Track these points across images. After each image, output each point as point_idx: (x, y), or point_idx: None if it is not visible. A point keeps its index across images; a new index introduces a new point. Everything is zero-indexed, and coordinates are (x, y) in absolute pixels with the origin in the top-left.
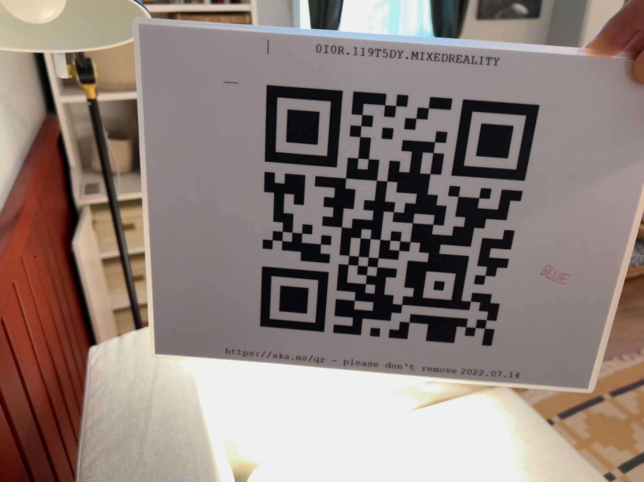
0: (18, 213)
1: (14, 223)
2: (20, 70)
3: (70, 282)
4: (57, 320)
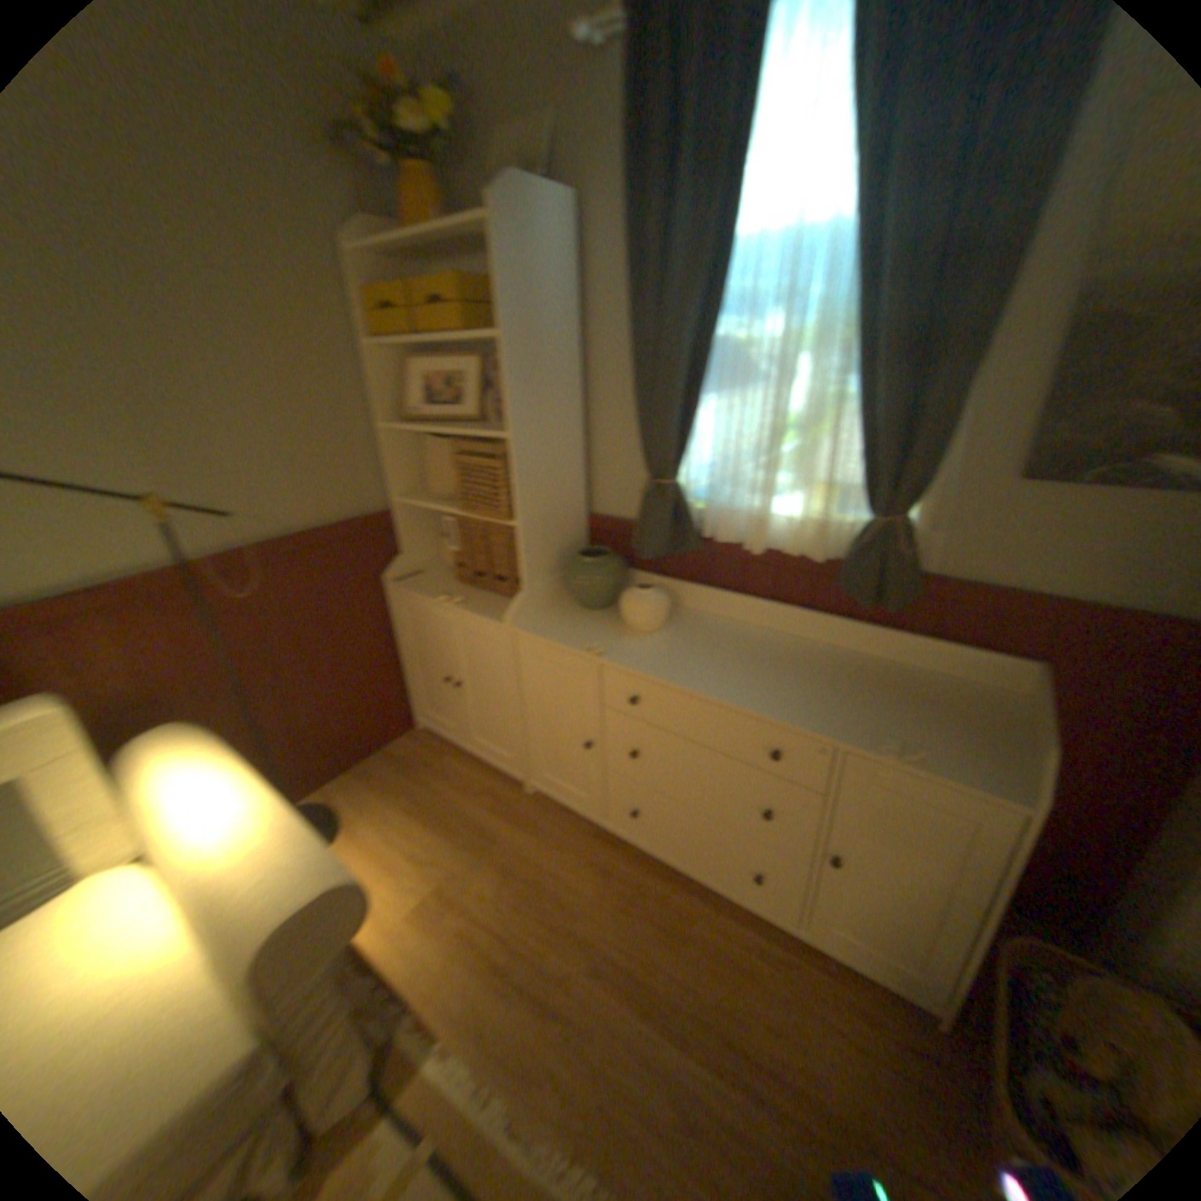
0: (126, 588)
1: (103, 594)
2: (314, 476)
3: (317, 644)
4: (228, 667)
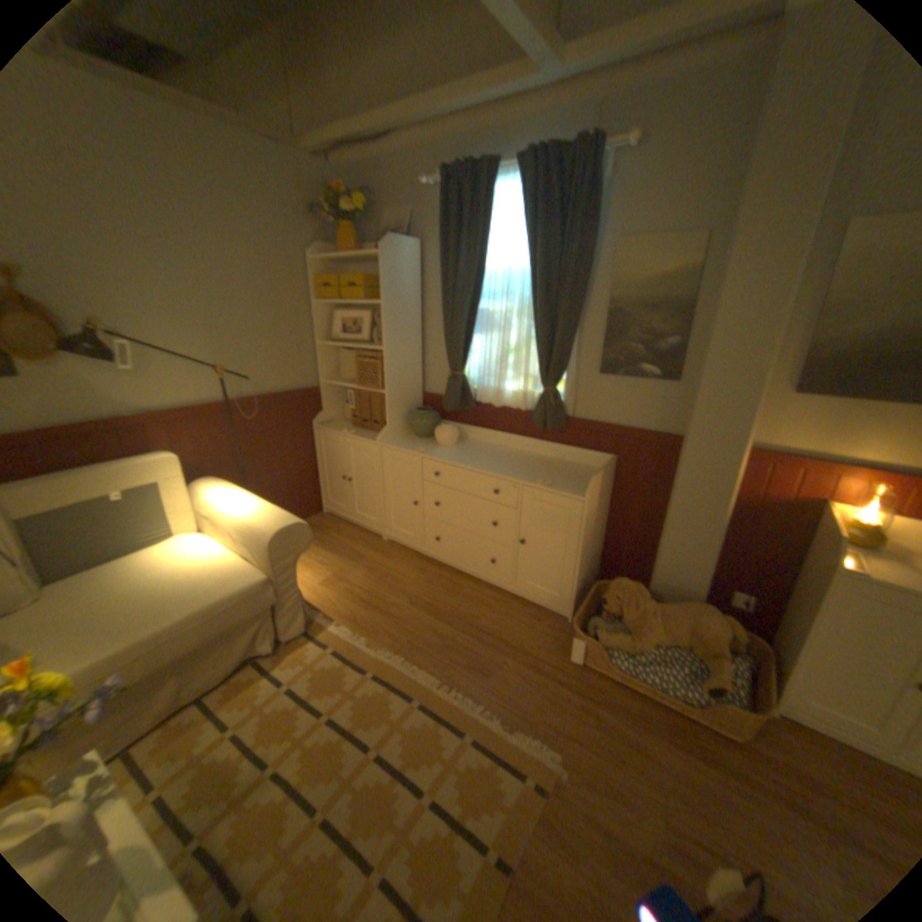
0: (200, 411)
1: (191, 412)
2: (285, 367)
3: (278, 454)
4: (236, 459)
